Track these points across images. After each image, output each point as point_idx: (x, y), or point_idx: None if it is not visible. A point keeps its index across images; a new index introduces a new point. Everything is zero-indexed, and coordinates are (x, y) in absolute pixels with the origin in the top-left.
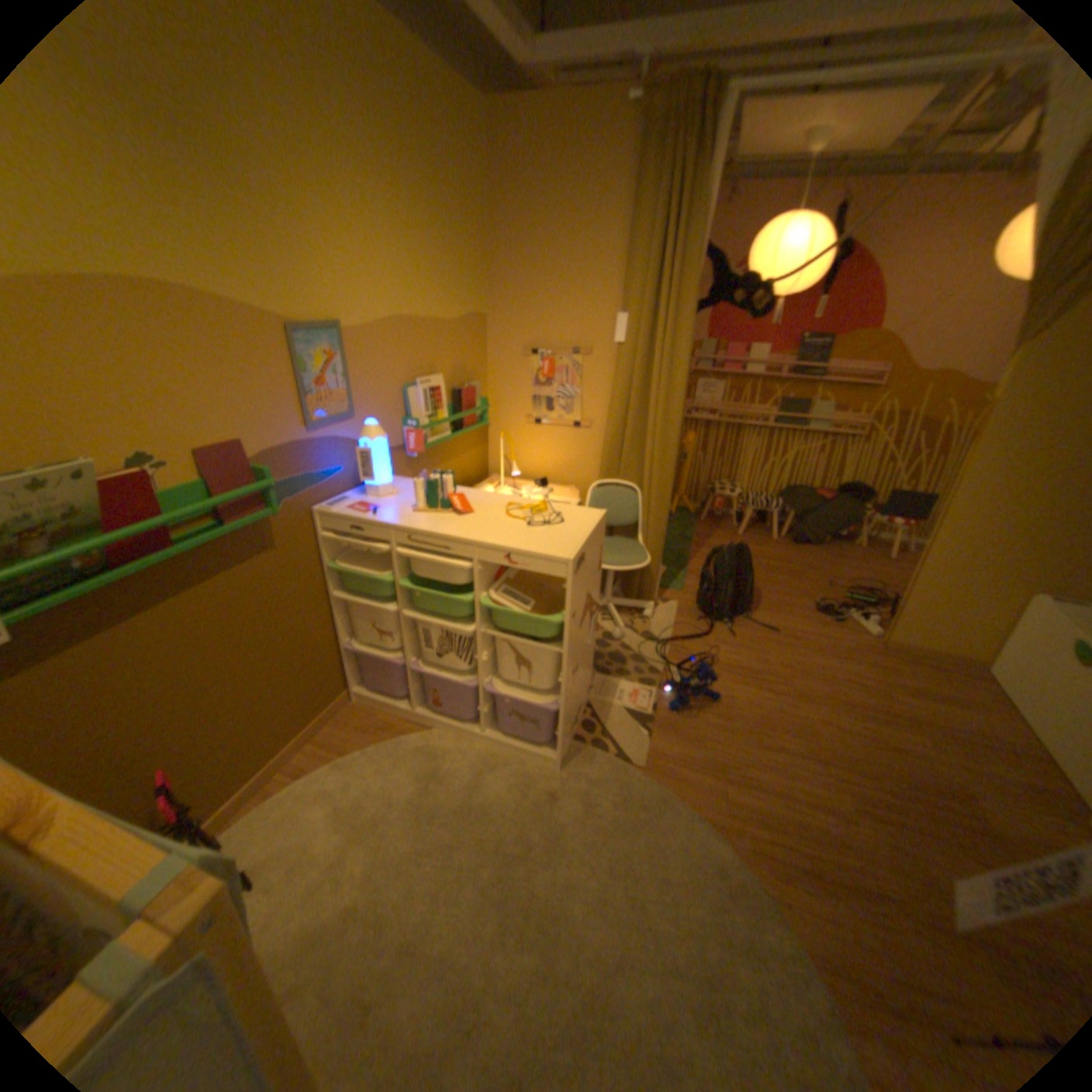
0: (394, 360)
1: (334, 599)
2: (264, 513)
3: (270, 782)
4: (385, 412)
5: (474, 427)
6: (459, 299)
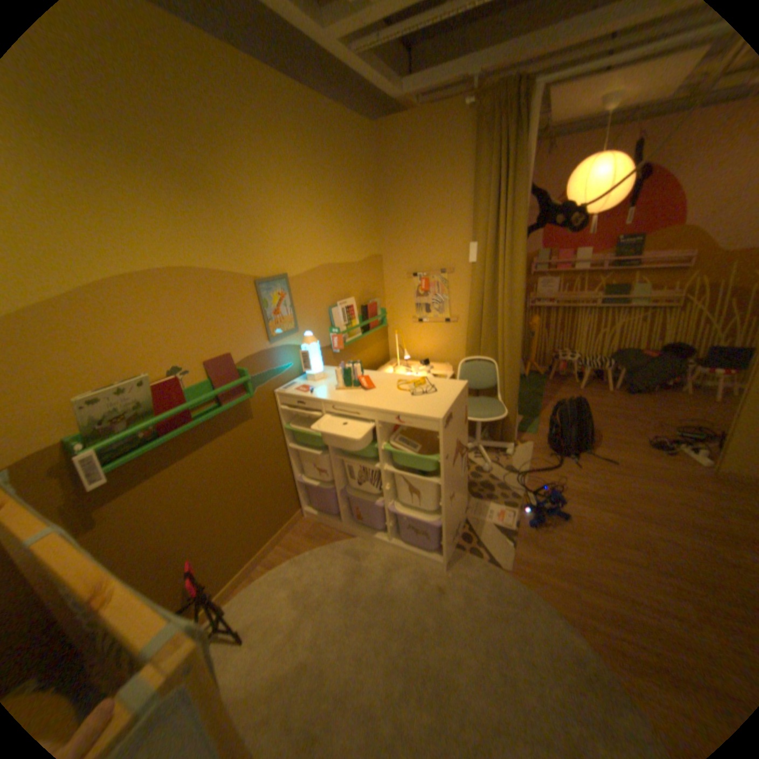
0: (322, 292)
1: (290, 448)
2: (245, 397)
3: (253, 571)
4: (318, 325)
5: (377, 328)
6: (362, 247)
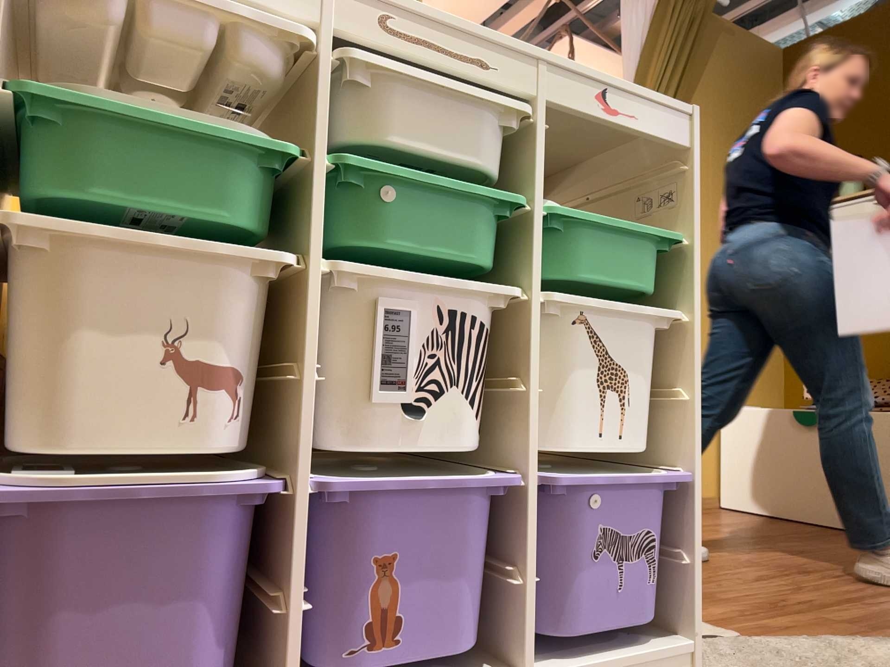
0: None
1: None
2: None
3: None
4: None
5: None
6: None
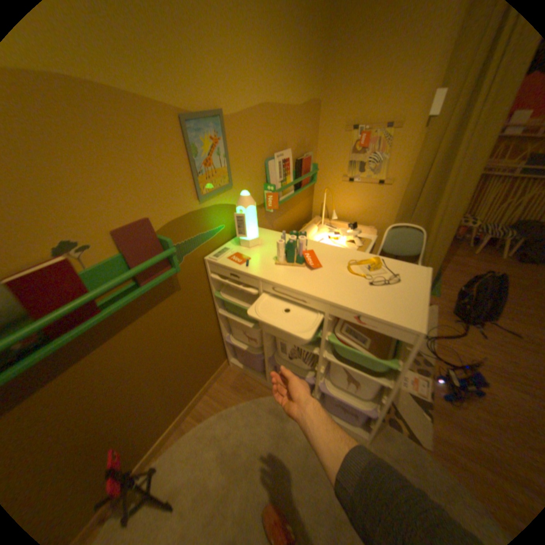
0: (260, 139)
1: (219, 312)
2: (170, 271)
3: (184, 421)
4: (253, 180)
5: (308, 185)
6: (305, 86)
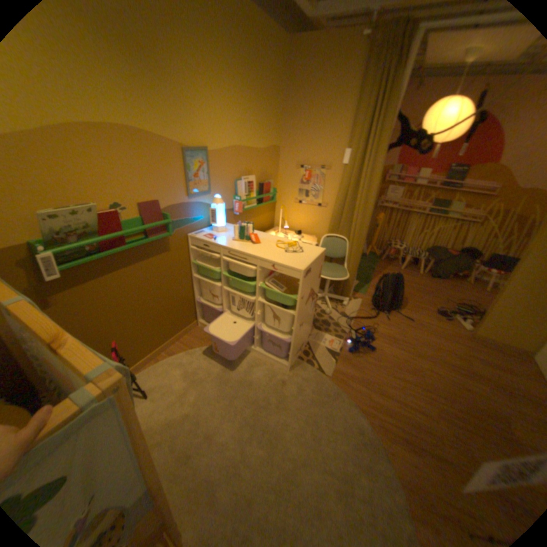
0: (231, 167)
1: (194, 277)
2: (165, 234)
3: (159, 355)
4: (225, 191)
5: (268, 202)
6: (266, 138)
